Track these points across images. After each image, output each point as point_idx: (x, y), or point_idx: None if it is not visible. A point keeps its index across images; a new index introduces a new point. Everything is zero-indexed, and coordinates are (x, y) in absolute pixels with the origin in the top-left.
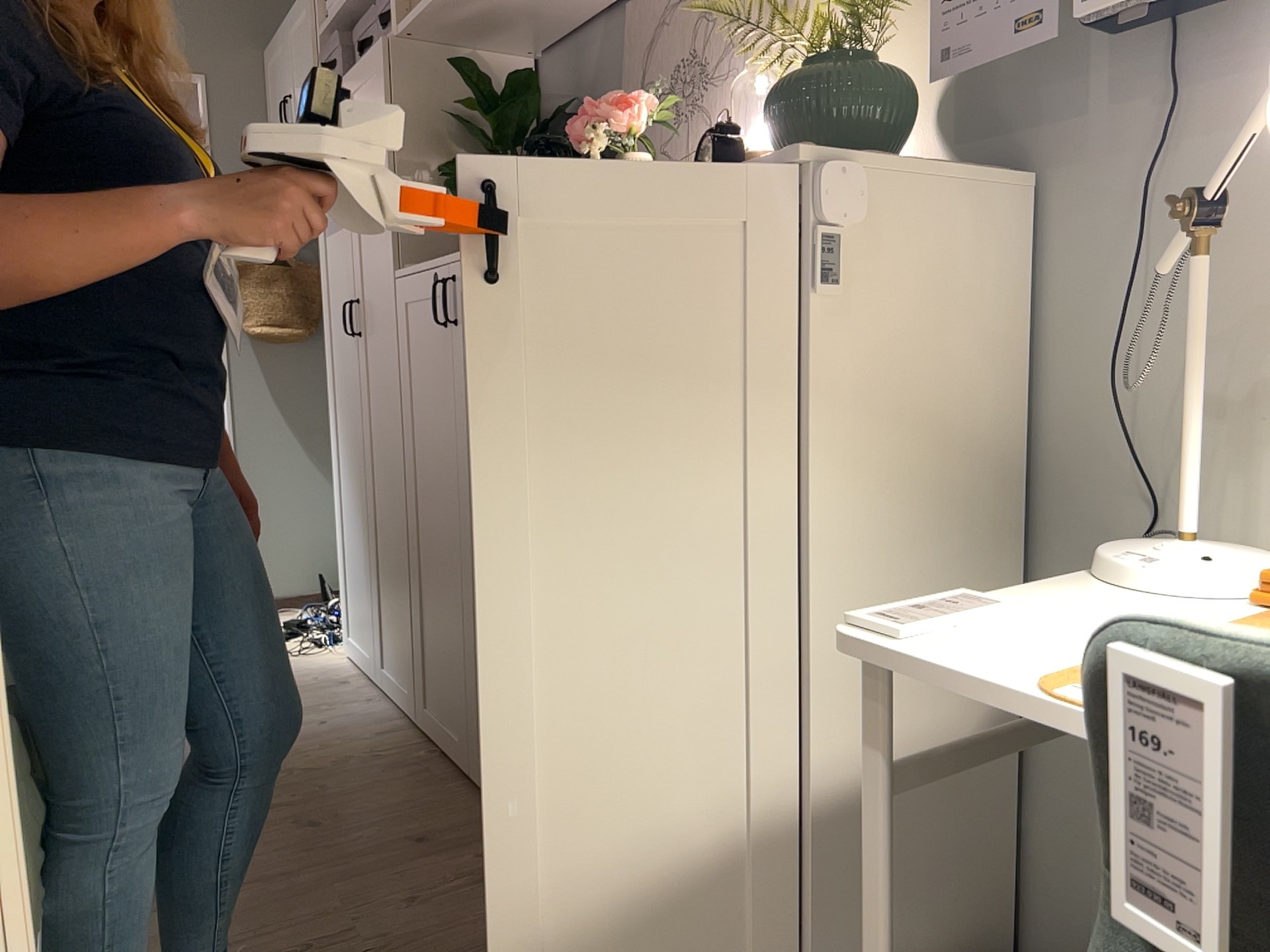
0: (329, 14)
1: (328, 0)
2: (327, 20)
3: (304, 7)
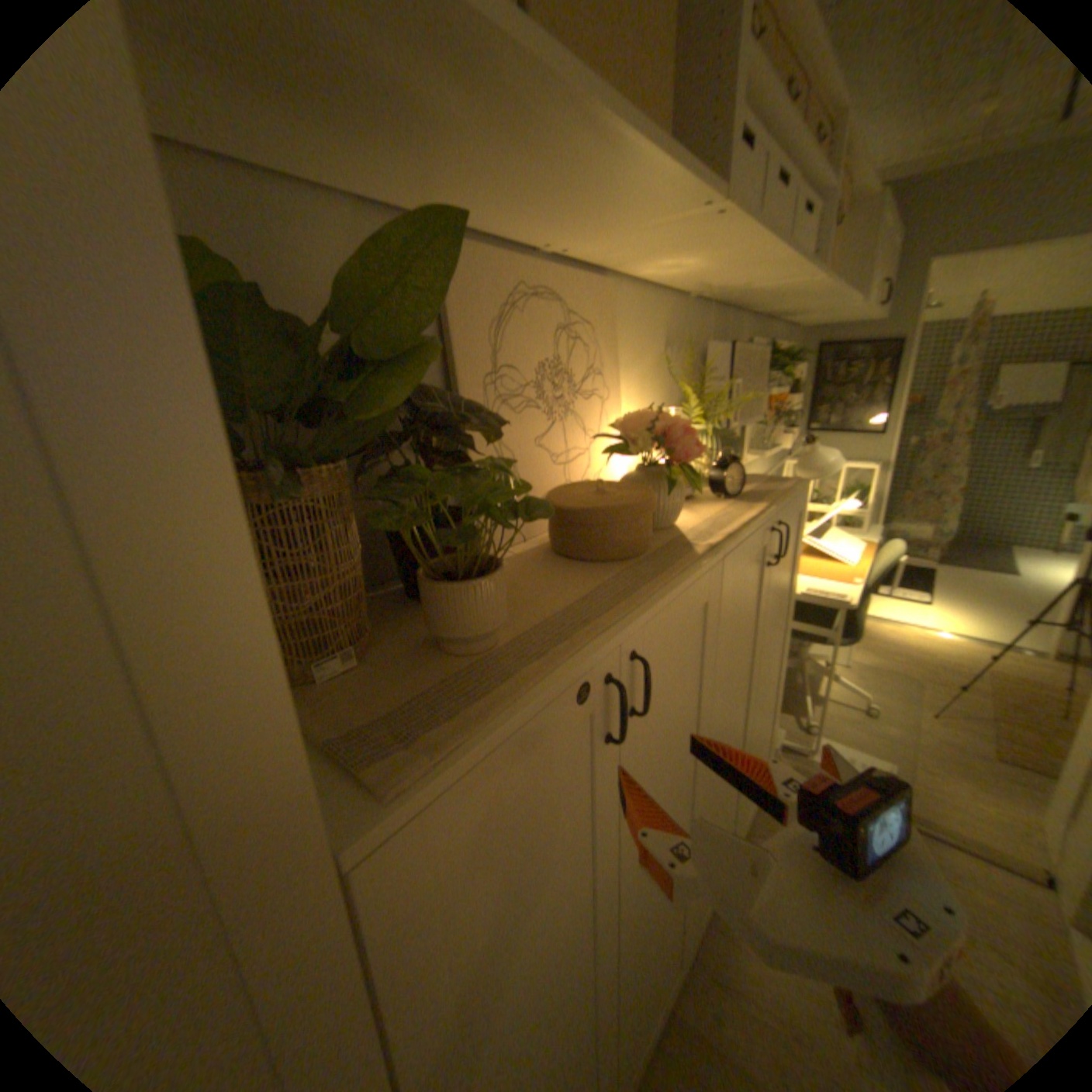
0: None
1: None
2: None
3: None
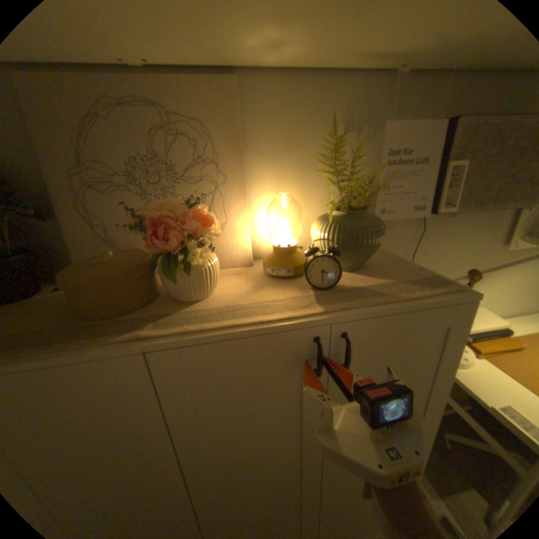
0: None
1: None
2: None
3: None
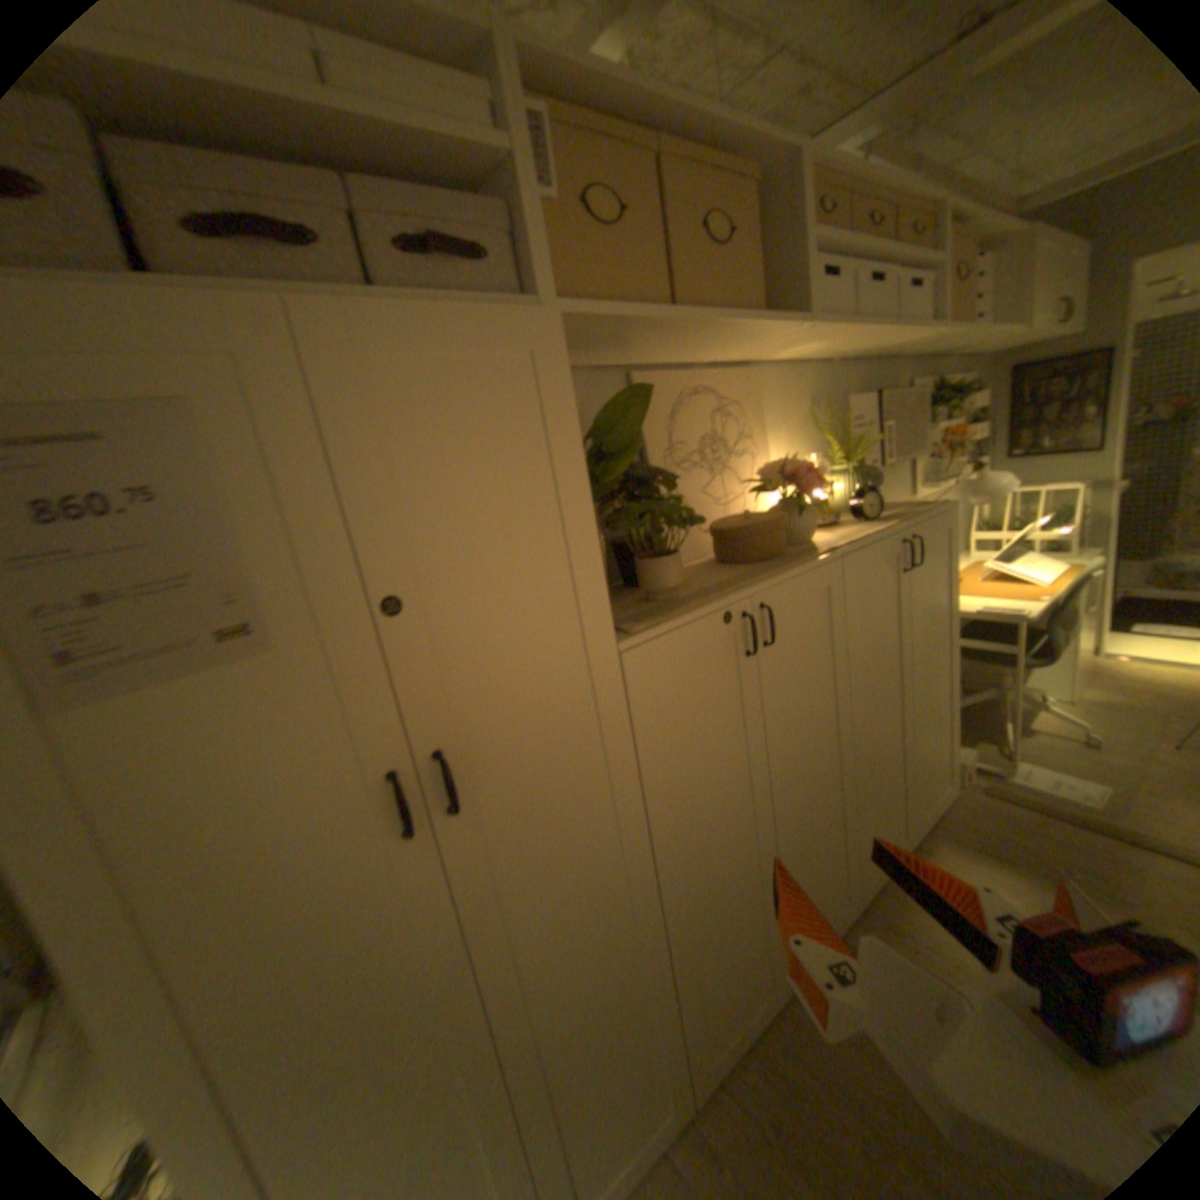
0: None
1: None
2: None
3: None
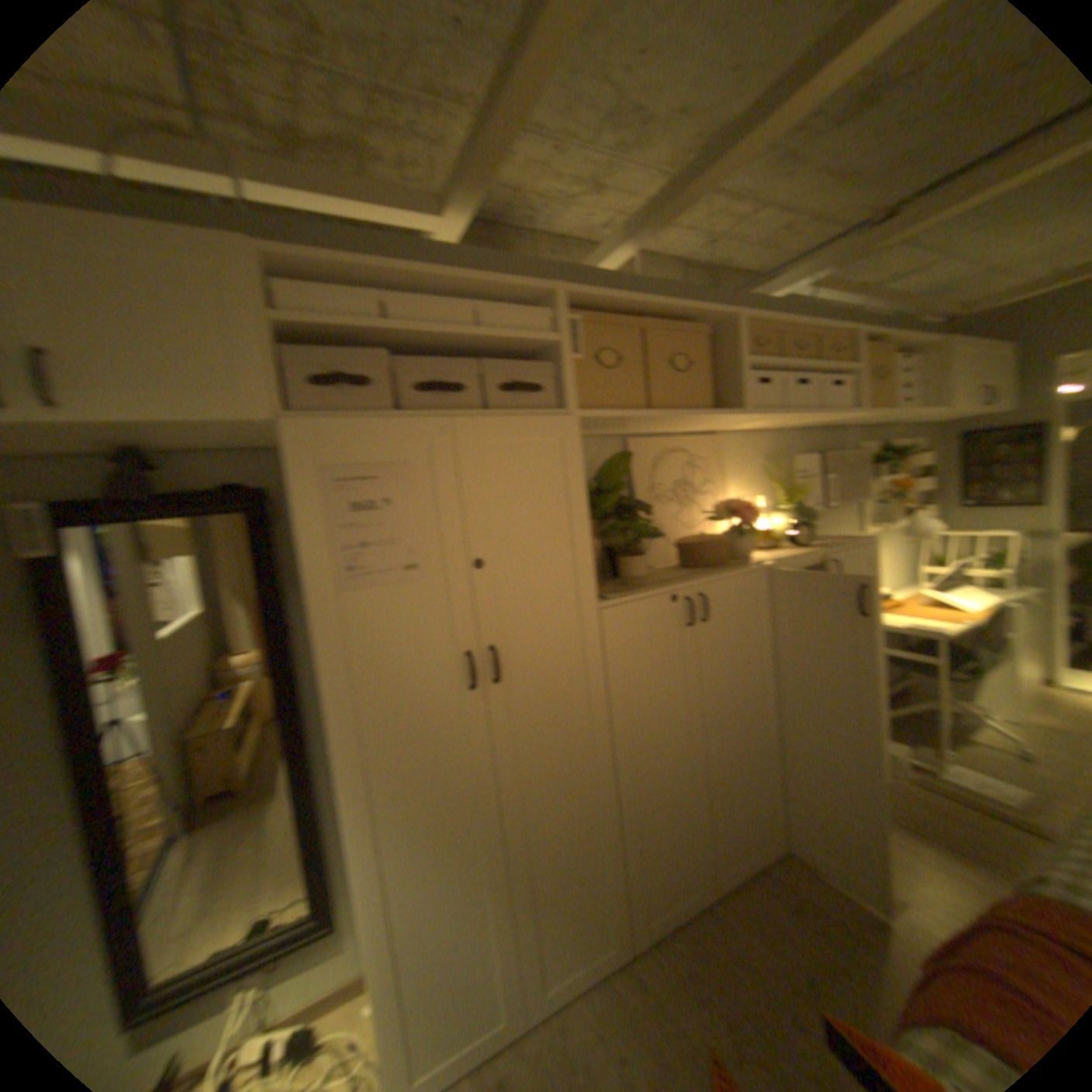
0: (282, 301)
1: (273, 280)
2: (330, 323)
3: (211, 260)
